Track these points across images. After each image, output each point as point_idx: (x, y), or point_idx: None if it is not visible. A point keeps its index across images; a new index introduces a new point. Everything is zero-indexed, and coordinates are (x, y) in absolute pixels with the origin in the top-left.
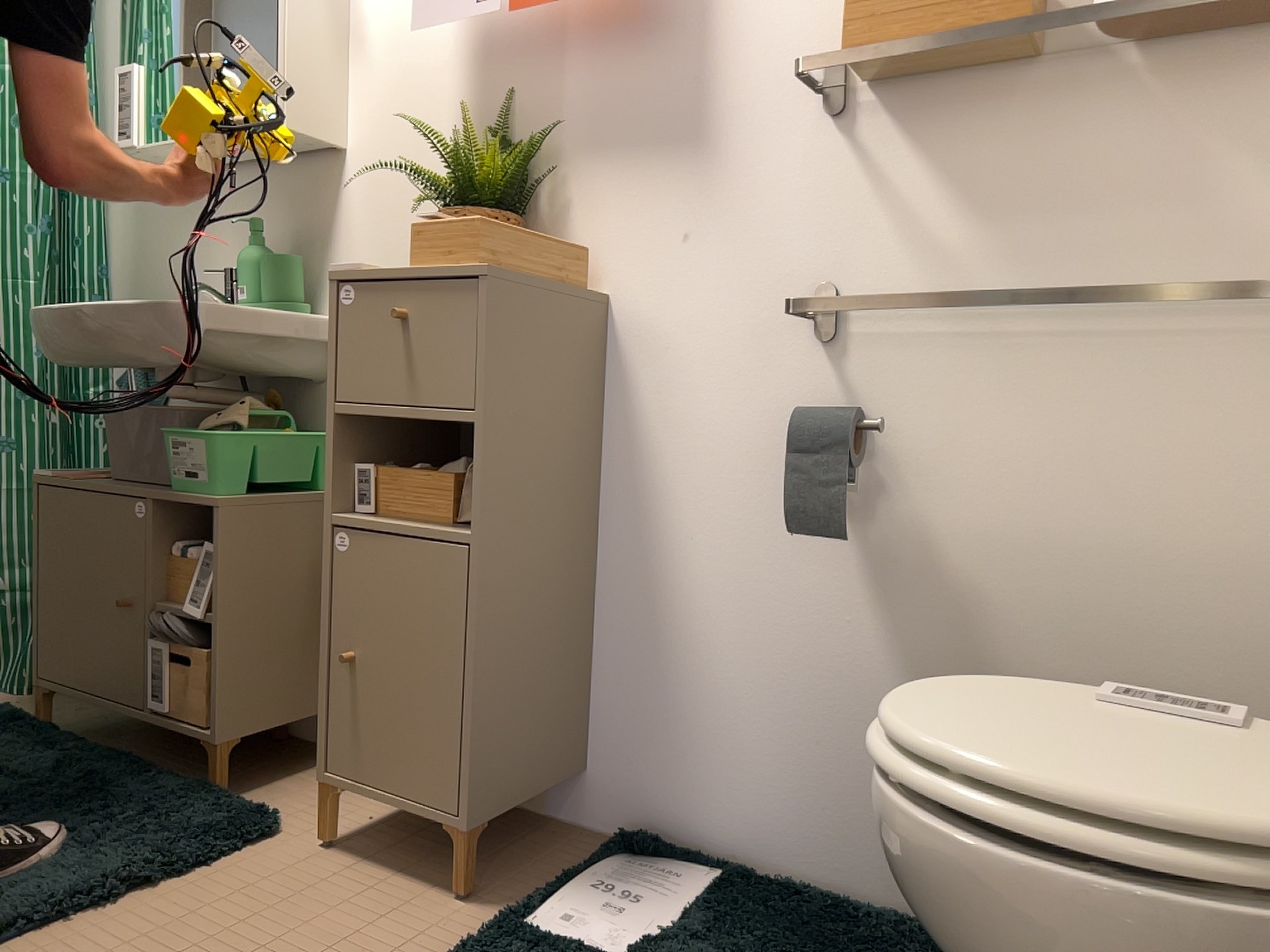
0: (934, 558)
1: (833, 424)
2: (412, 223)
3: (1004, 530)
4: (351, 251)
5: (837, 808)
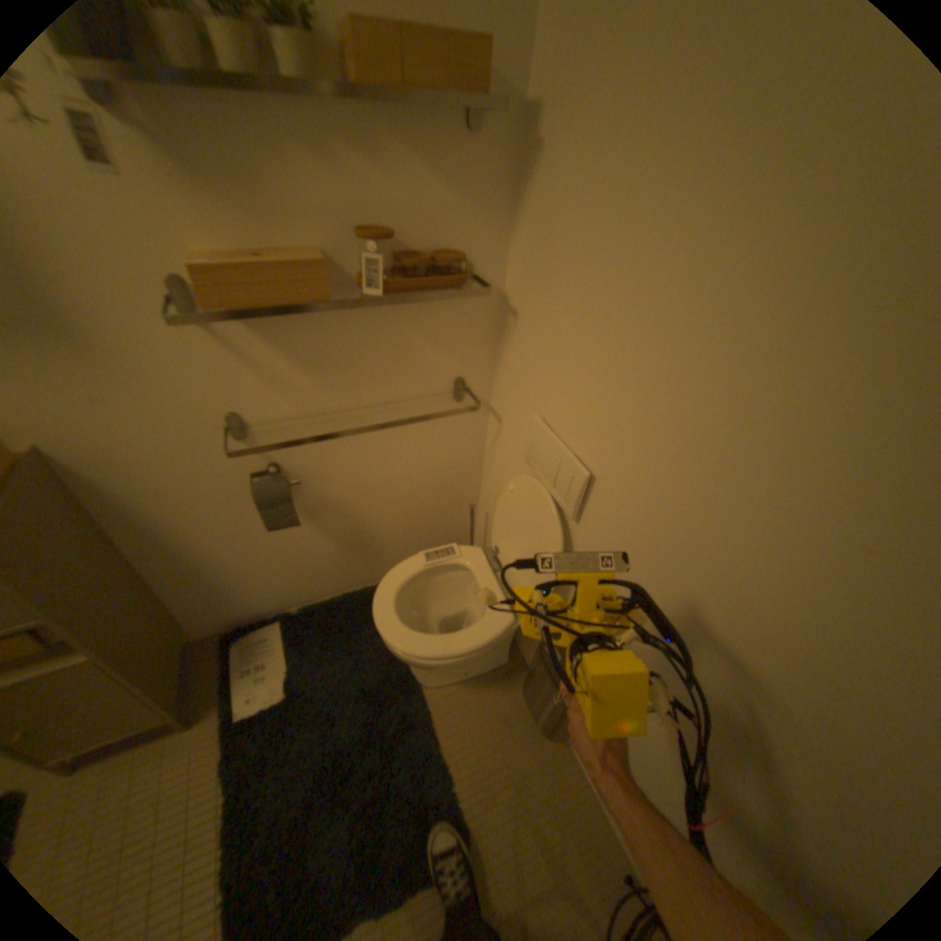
0: (332, 503)
1: (282, 494)
2: None
3: (358, 485)
4: None
5: (316, 581)
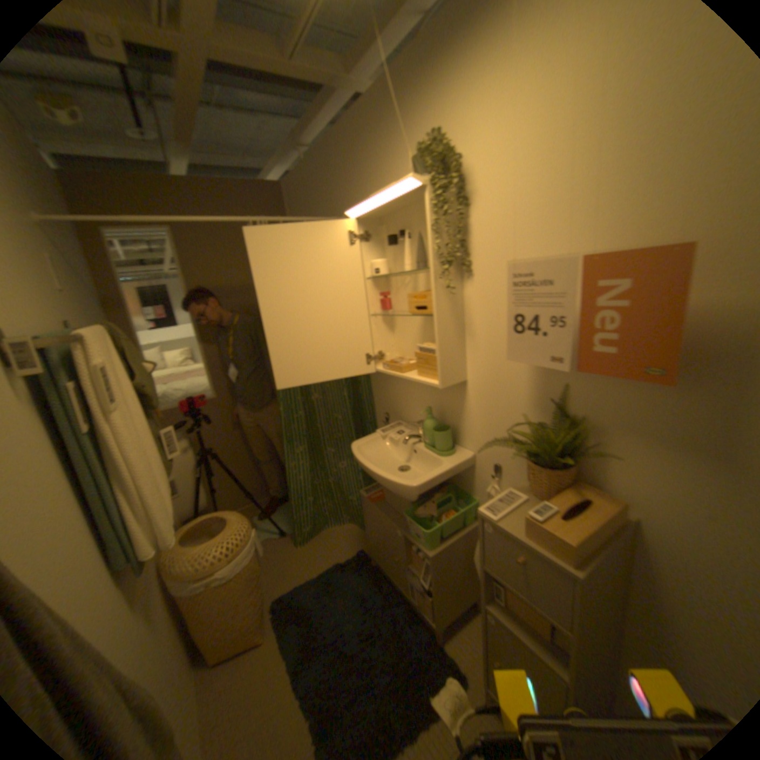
0: None
1: None
2: (502, 425)
3: None
4: (469, 423)
5: None
